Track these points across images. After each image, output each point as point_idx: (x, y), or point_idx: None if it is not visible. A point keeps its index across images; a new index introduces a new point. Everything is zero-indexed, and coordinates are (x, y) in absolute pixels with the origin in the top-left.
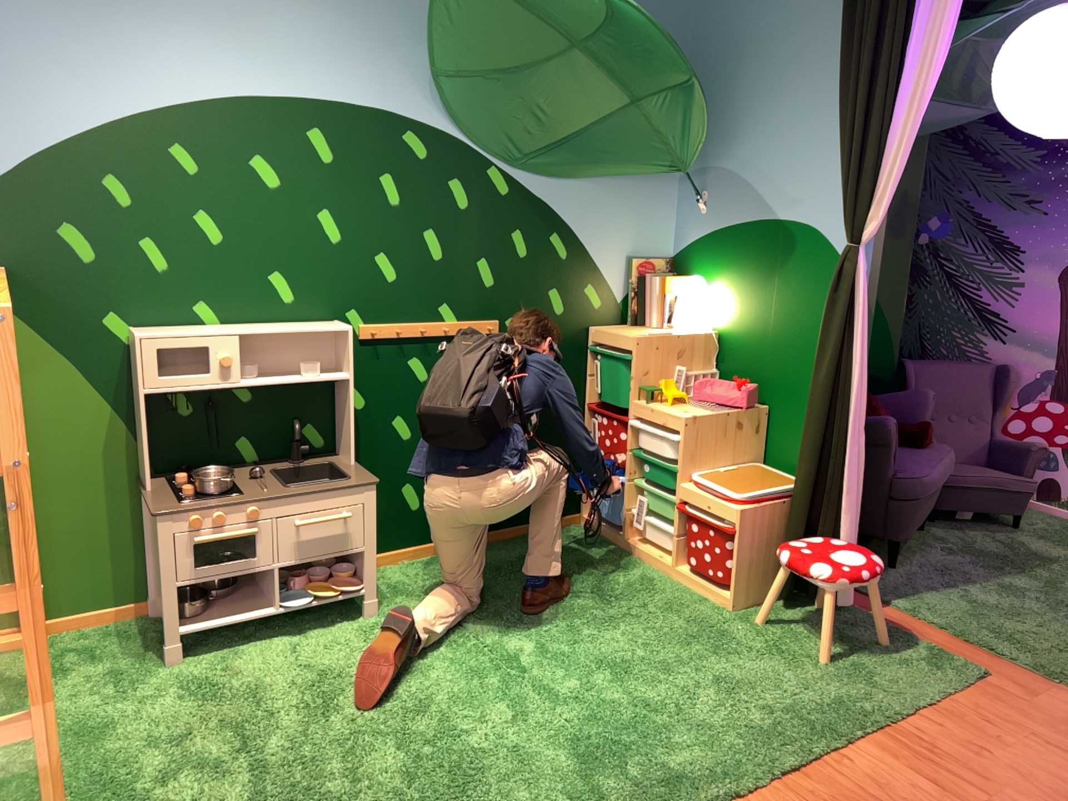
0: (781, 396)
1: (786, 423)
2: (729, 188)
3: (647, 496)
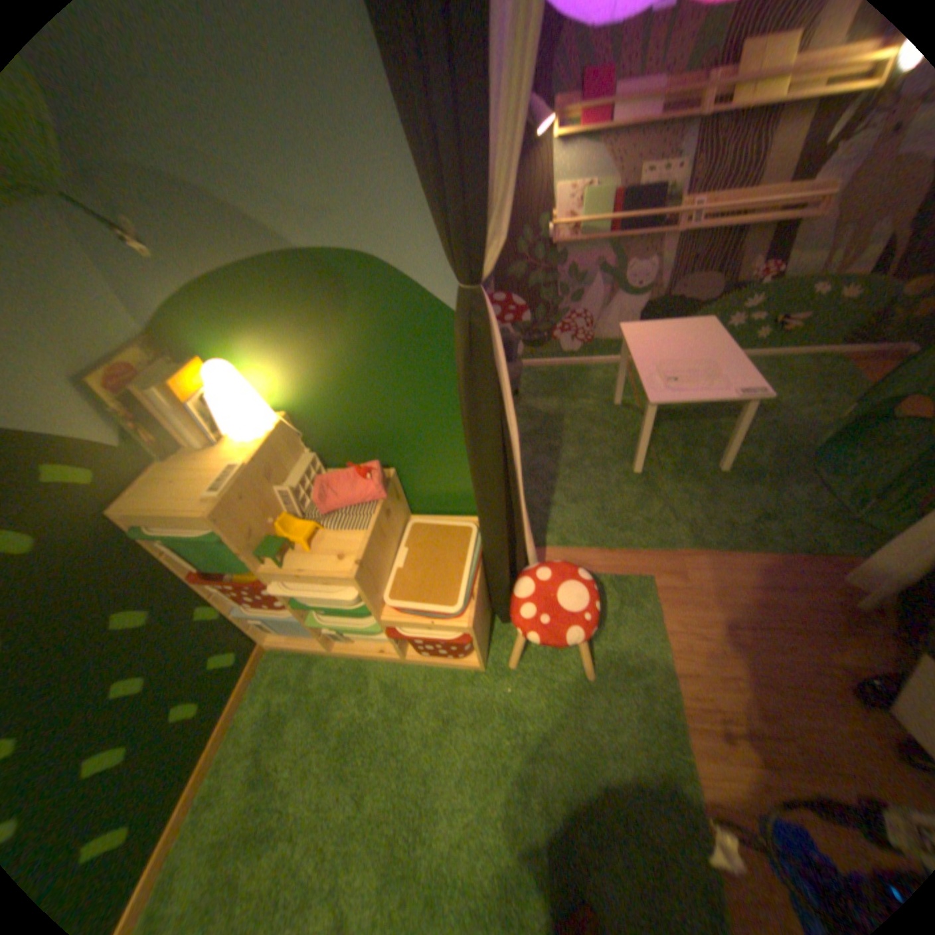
0: (415, 455)
1: (430, 475)
2: (177, 195)
3: (339, 620)
